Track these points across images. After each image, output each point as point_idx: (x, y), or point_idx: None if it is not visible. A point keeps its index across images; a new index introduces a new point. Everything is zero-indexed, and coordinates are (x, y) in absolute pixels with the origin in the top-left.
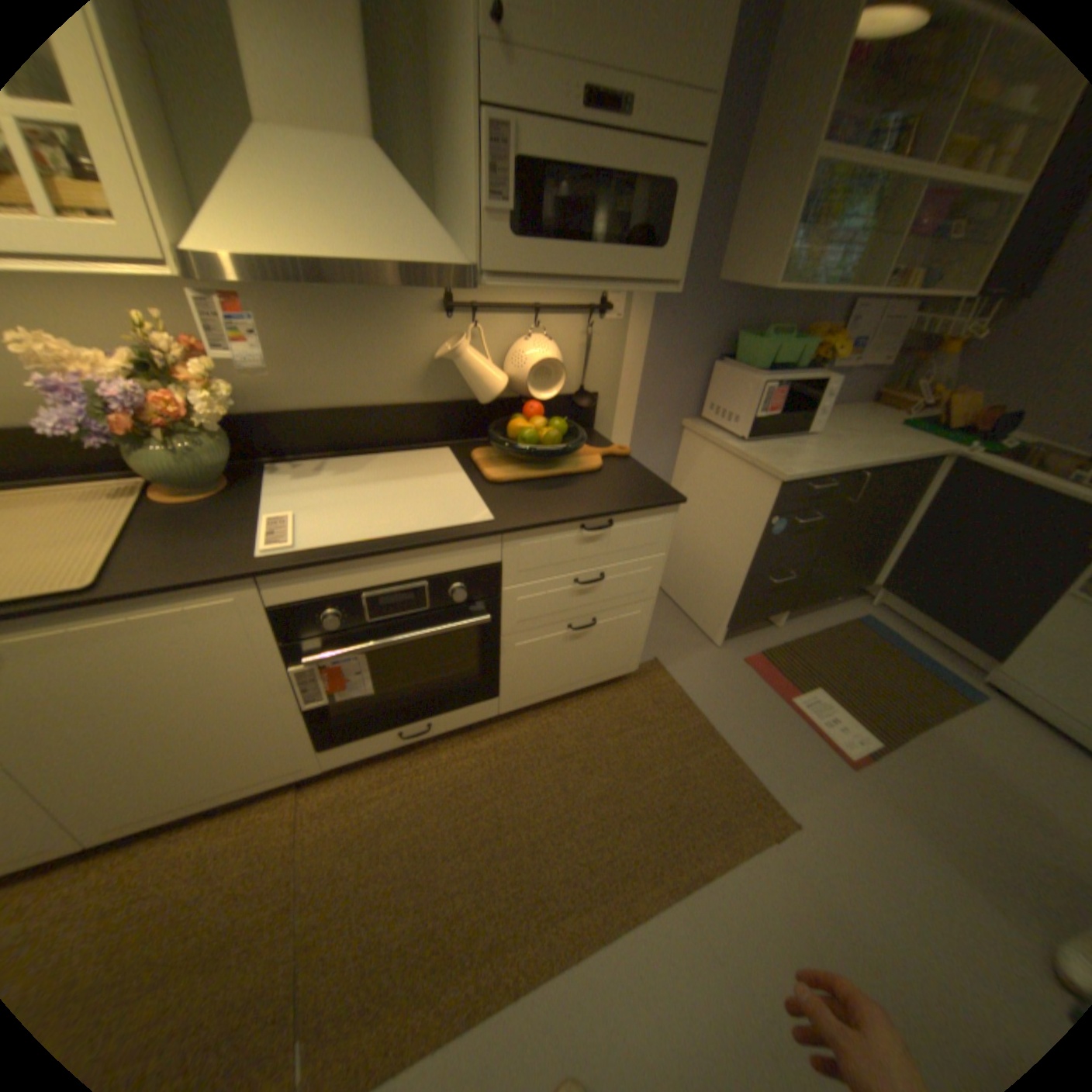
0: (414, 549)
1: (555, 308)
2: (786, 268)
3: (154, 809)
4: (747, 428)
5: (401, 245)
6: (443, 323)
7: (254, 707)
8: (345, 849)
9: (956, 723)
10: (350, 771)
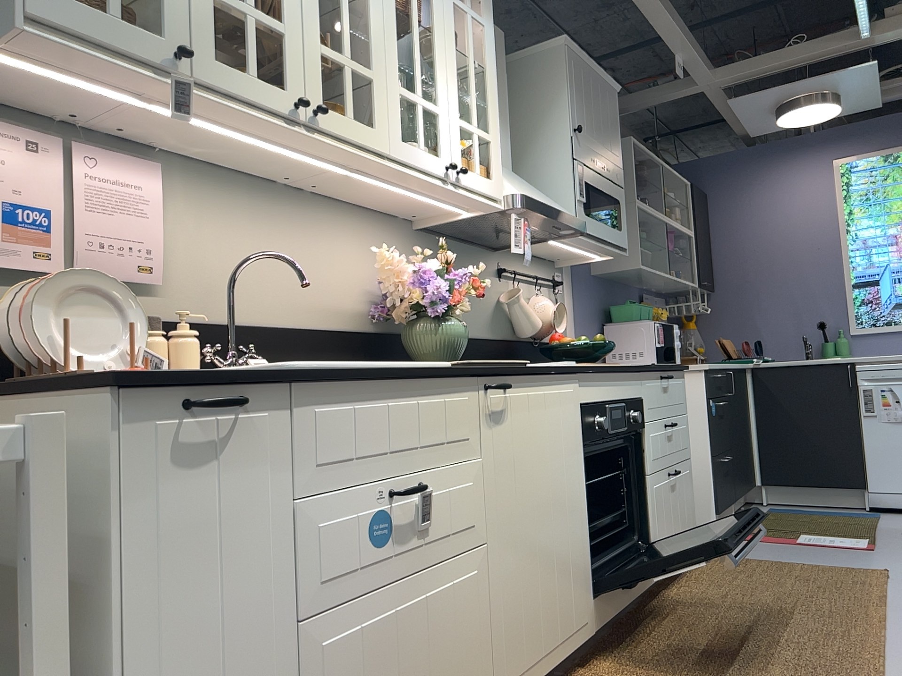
0: (622, 370)
1: (543, 280)
2: (634, 262)
3: (529, 656)
4: (652, 358)
5: (563, 209)
6: (499, 283)
7: (574, 514)
8: (674, 670)
9: (881, 523)
10: (599, 650)
